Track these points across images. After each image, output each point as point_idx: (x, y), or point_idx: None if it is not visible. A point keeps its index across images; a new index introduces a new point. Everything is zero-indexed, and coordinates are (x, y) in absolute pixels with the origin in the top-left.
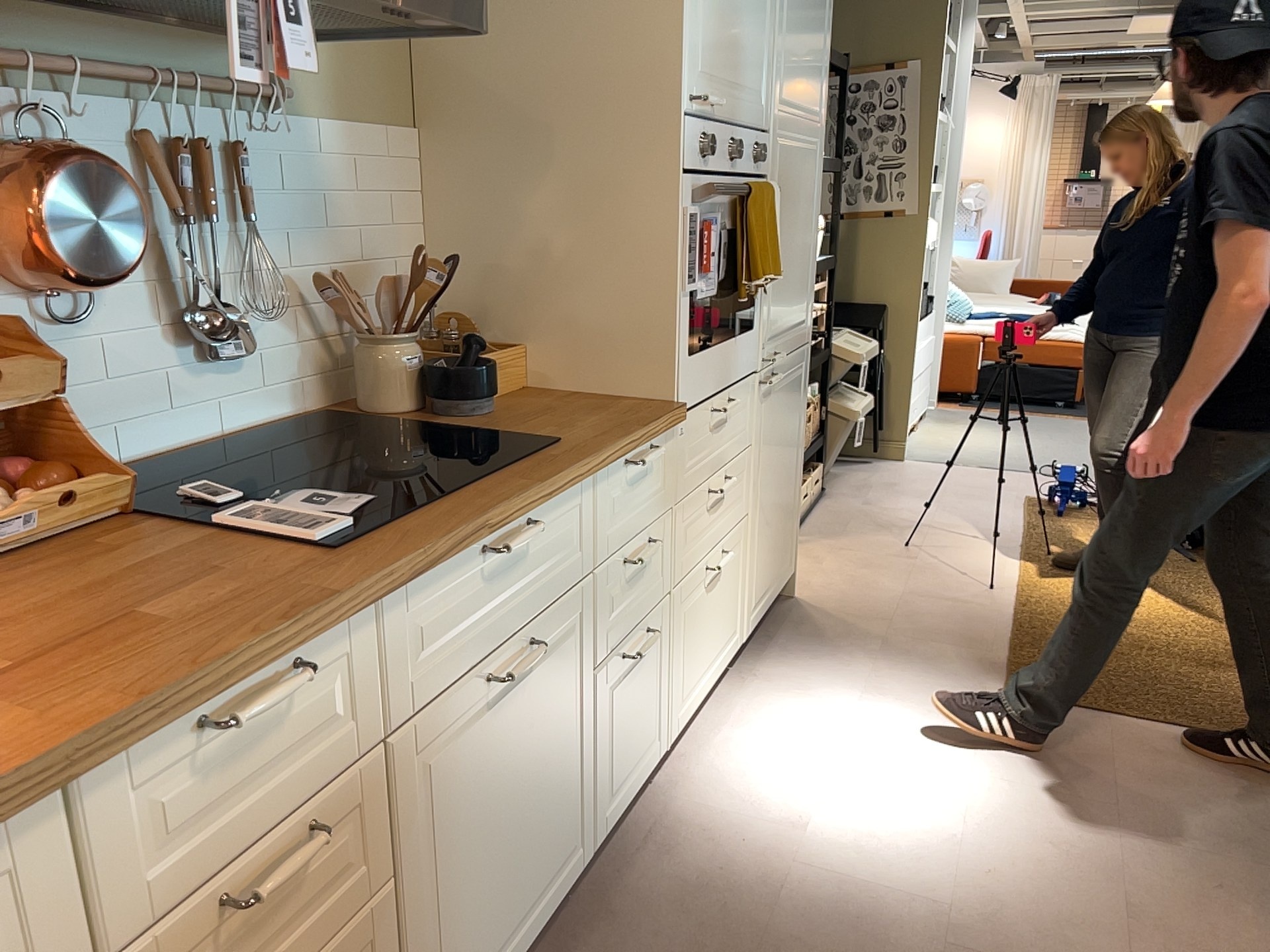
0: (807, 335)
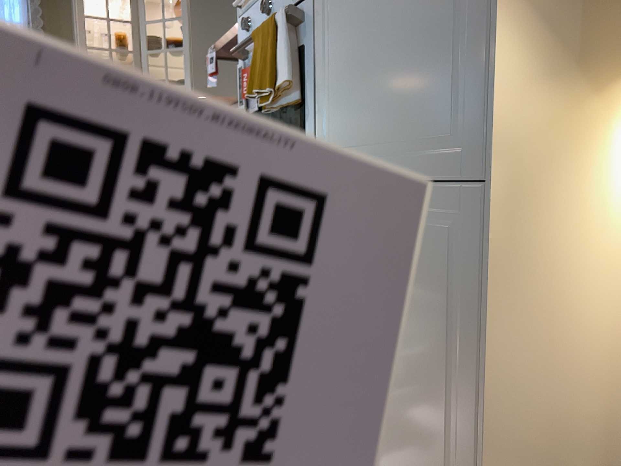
0: (470, 166)
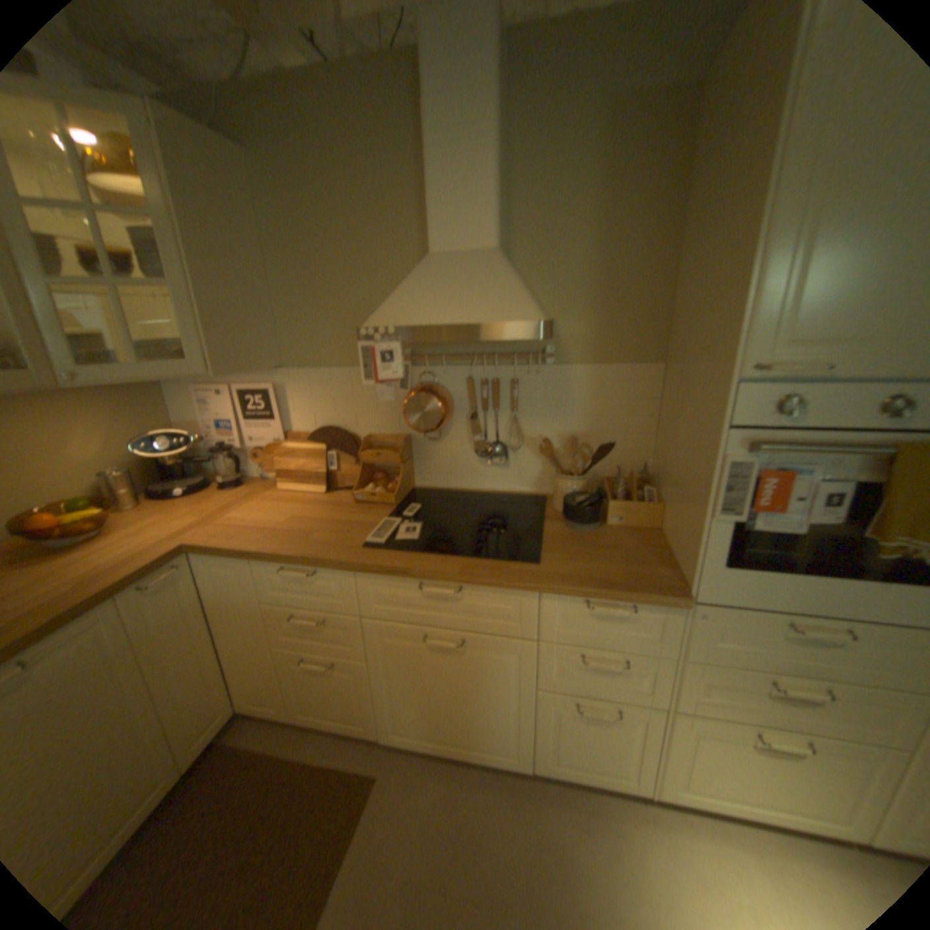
0: None
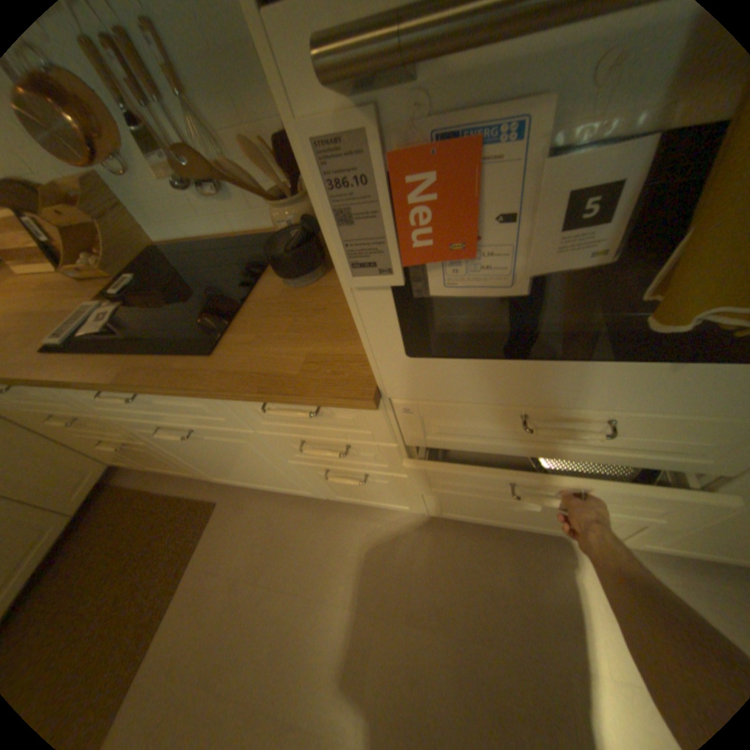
0: None
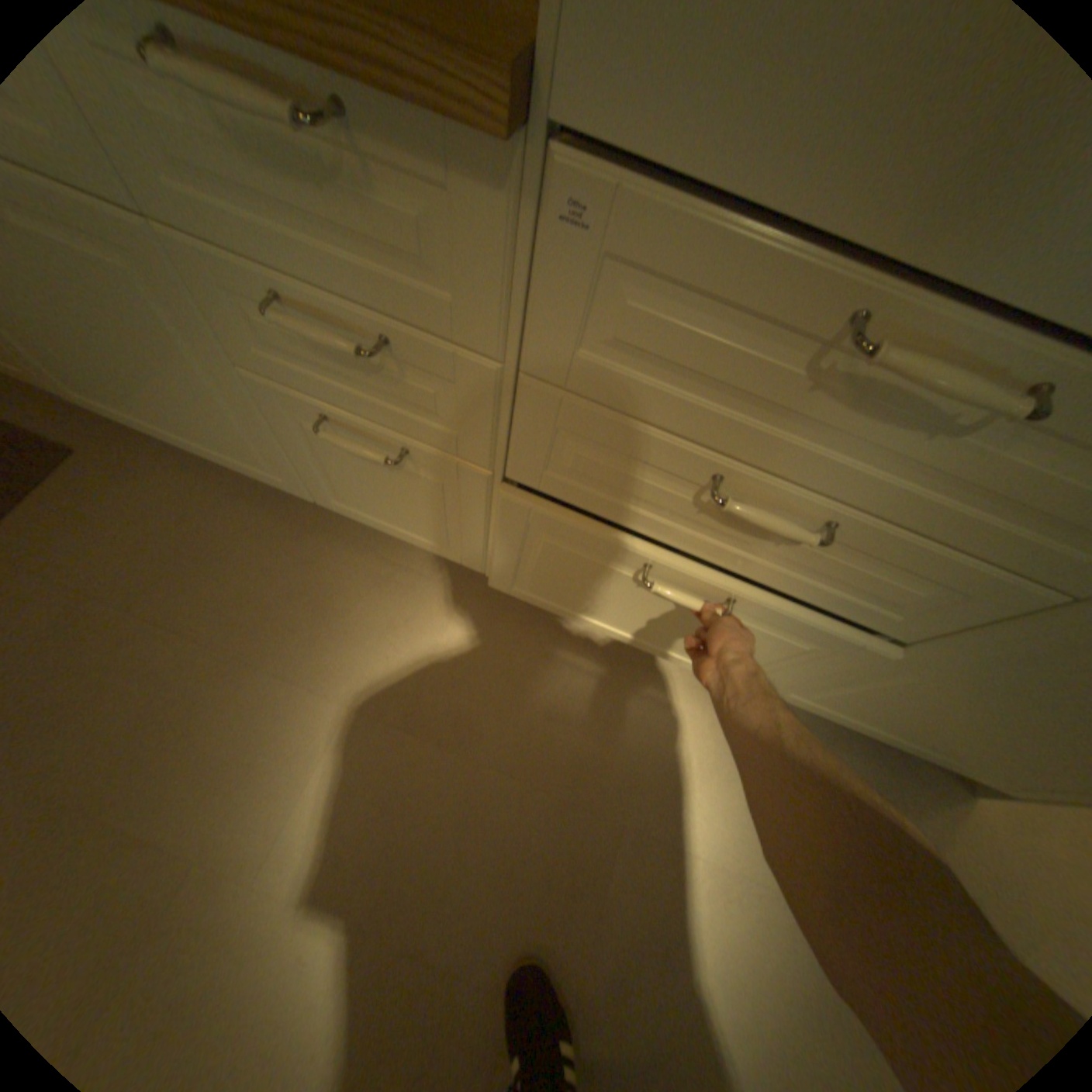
0: None
